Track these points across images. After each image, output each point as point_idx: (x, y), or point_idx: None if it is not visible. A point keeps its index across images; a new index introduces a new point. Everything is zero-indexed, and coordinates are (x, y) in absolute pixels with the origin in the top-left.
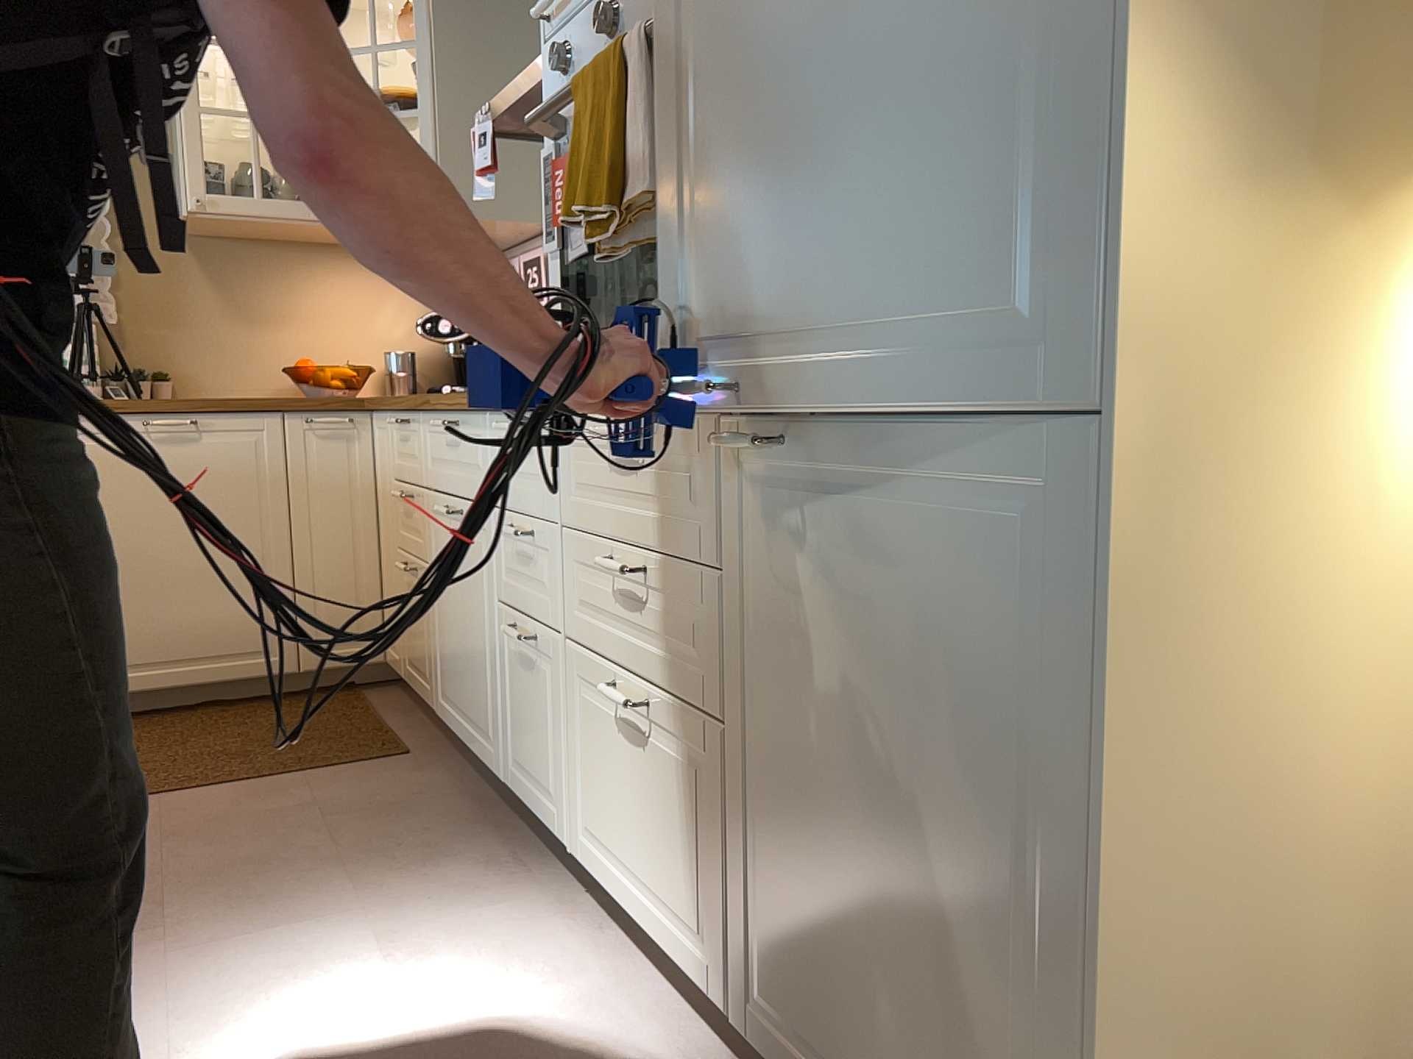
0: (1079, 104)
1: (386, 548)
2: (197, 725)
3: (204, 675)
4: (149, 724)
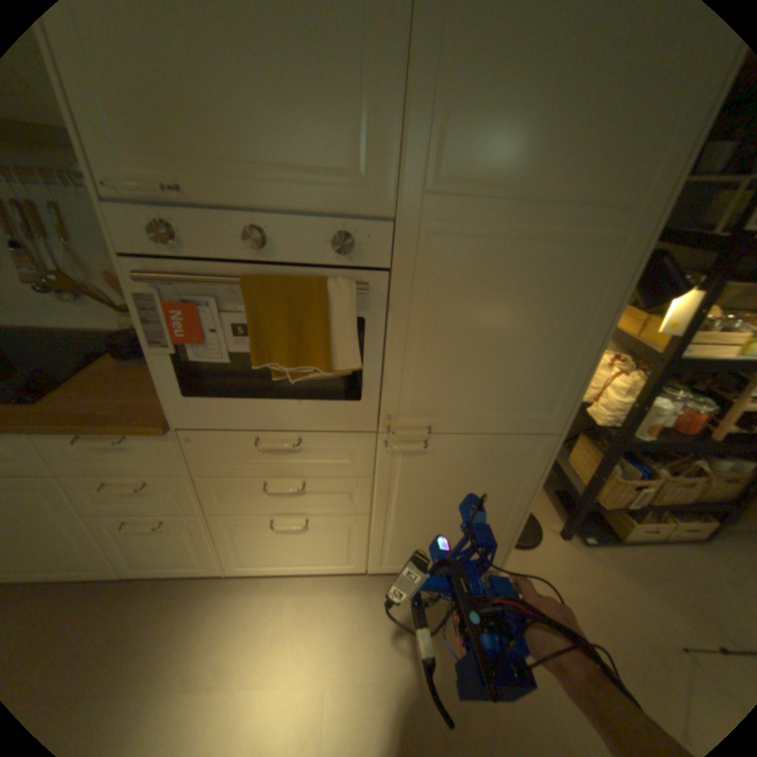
0: (567, 373)
1: None
2: None
3: None
4: None
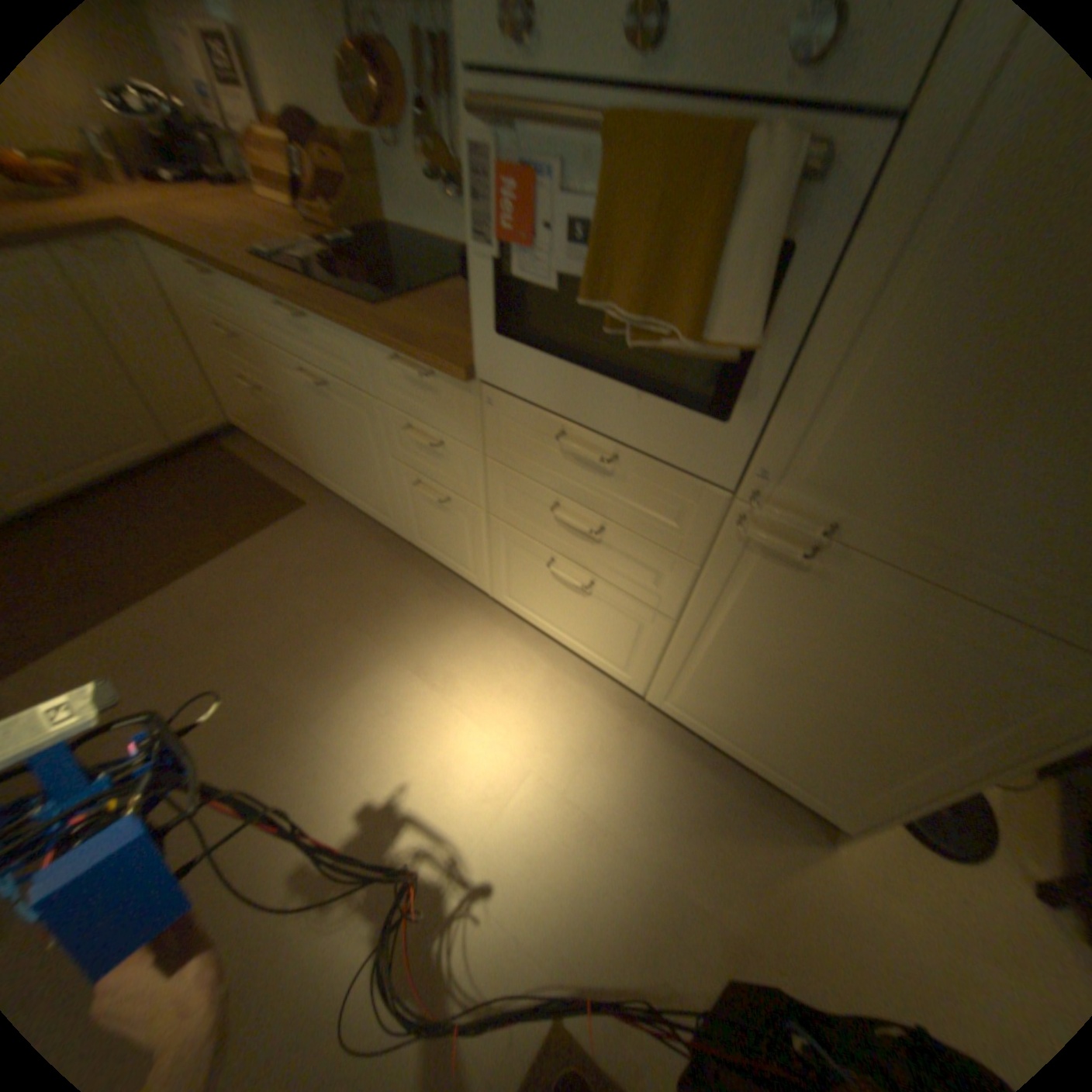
0: None
1: (198, 352)
2: (118, 505)
3: (95, 469)
4: (76, 512)
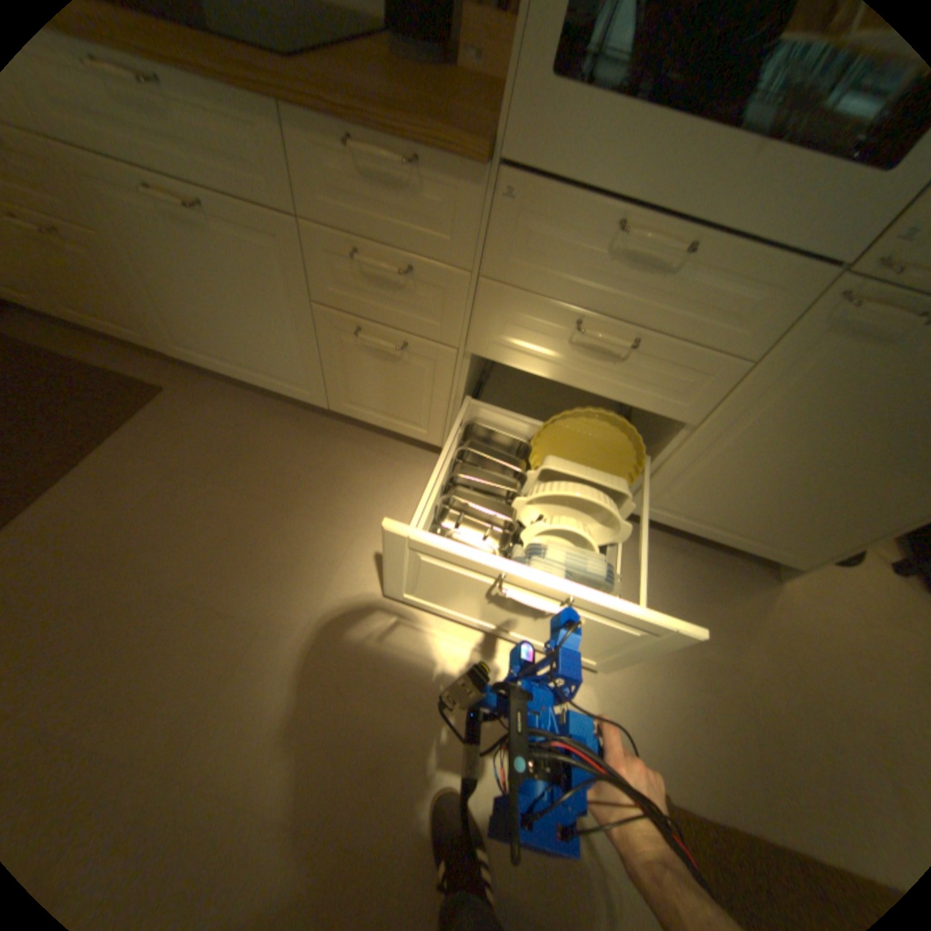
0: None
1: None
2: None
3: None
4: None
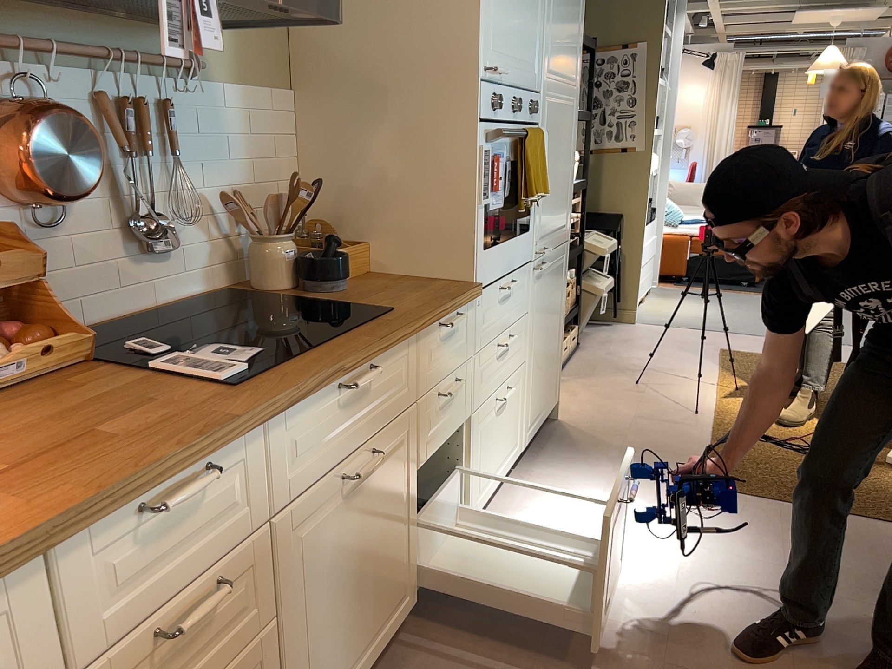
0: (568, 191)
1: None
2: None
3: None
4: None
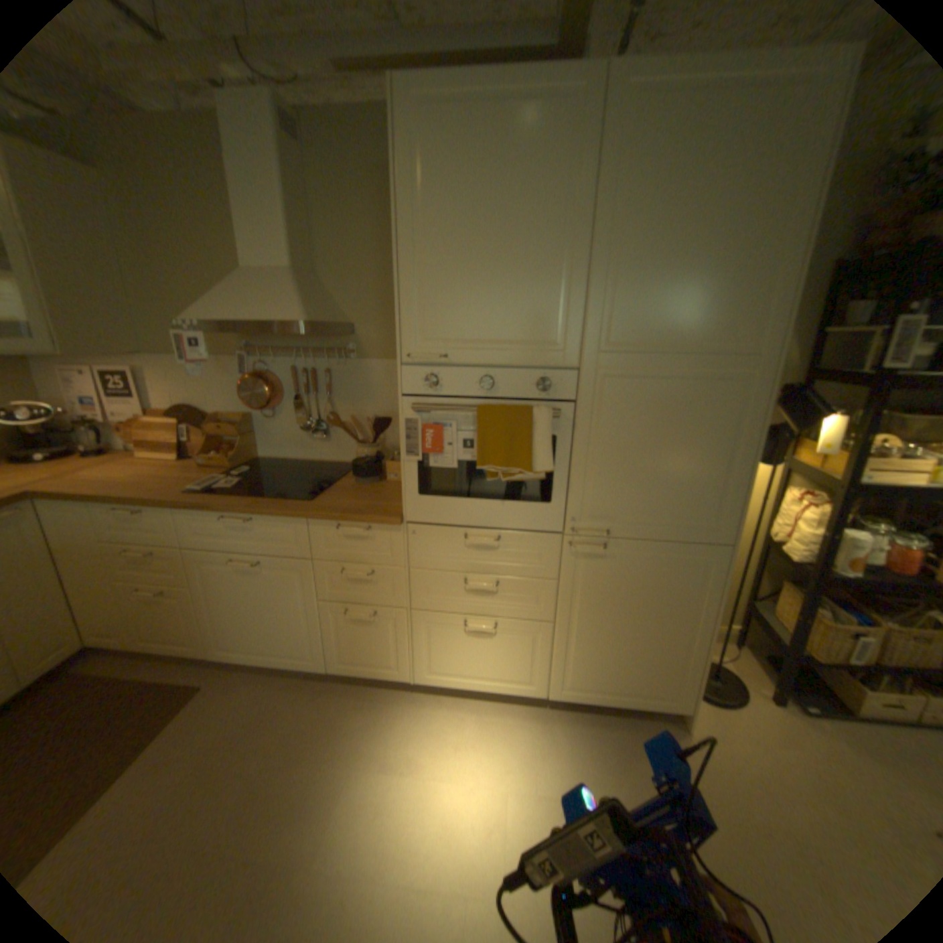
0: (728, 483)
1: (85, 585)
2: None
3: None
4: None
